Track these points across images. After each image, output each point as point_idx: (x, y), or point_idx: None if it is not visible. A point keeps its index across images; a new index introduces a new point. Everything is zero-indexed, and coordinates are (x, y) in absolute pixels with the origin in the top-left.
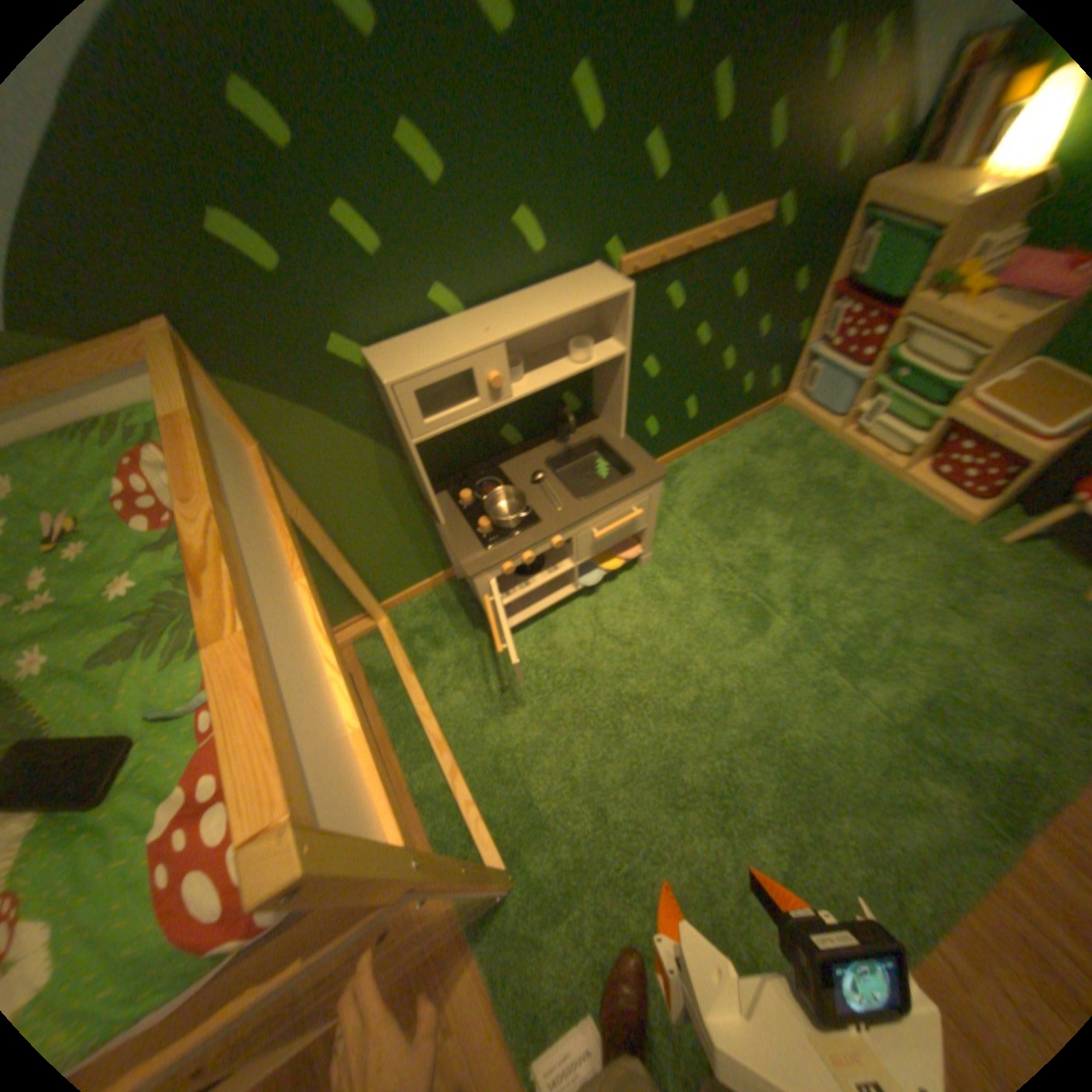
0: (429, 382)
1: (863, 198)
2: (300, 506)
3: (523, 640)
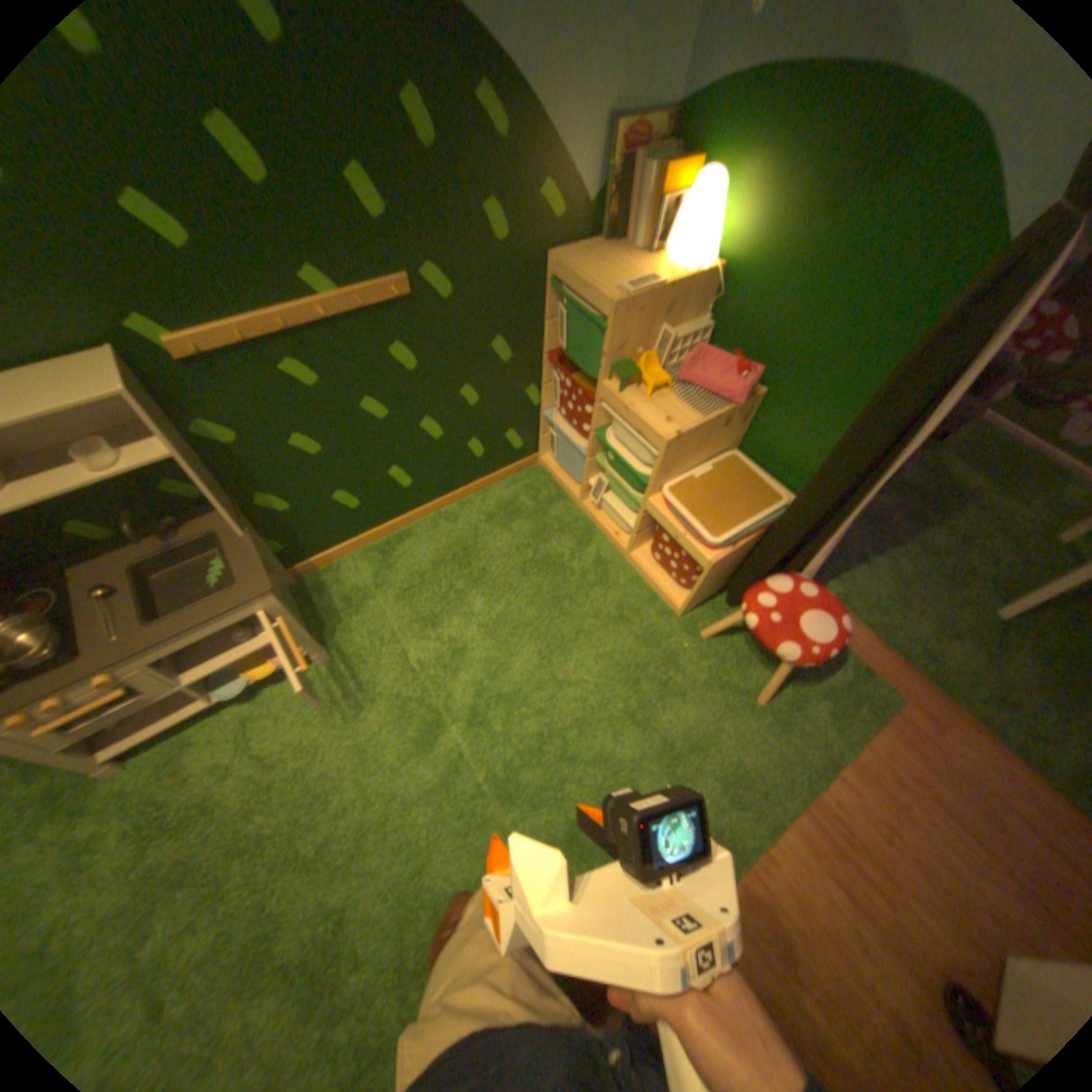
0: None
1: (547, 269)
2: None
3: (143, 765)
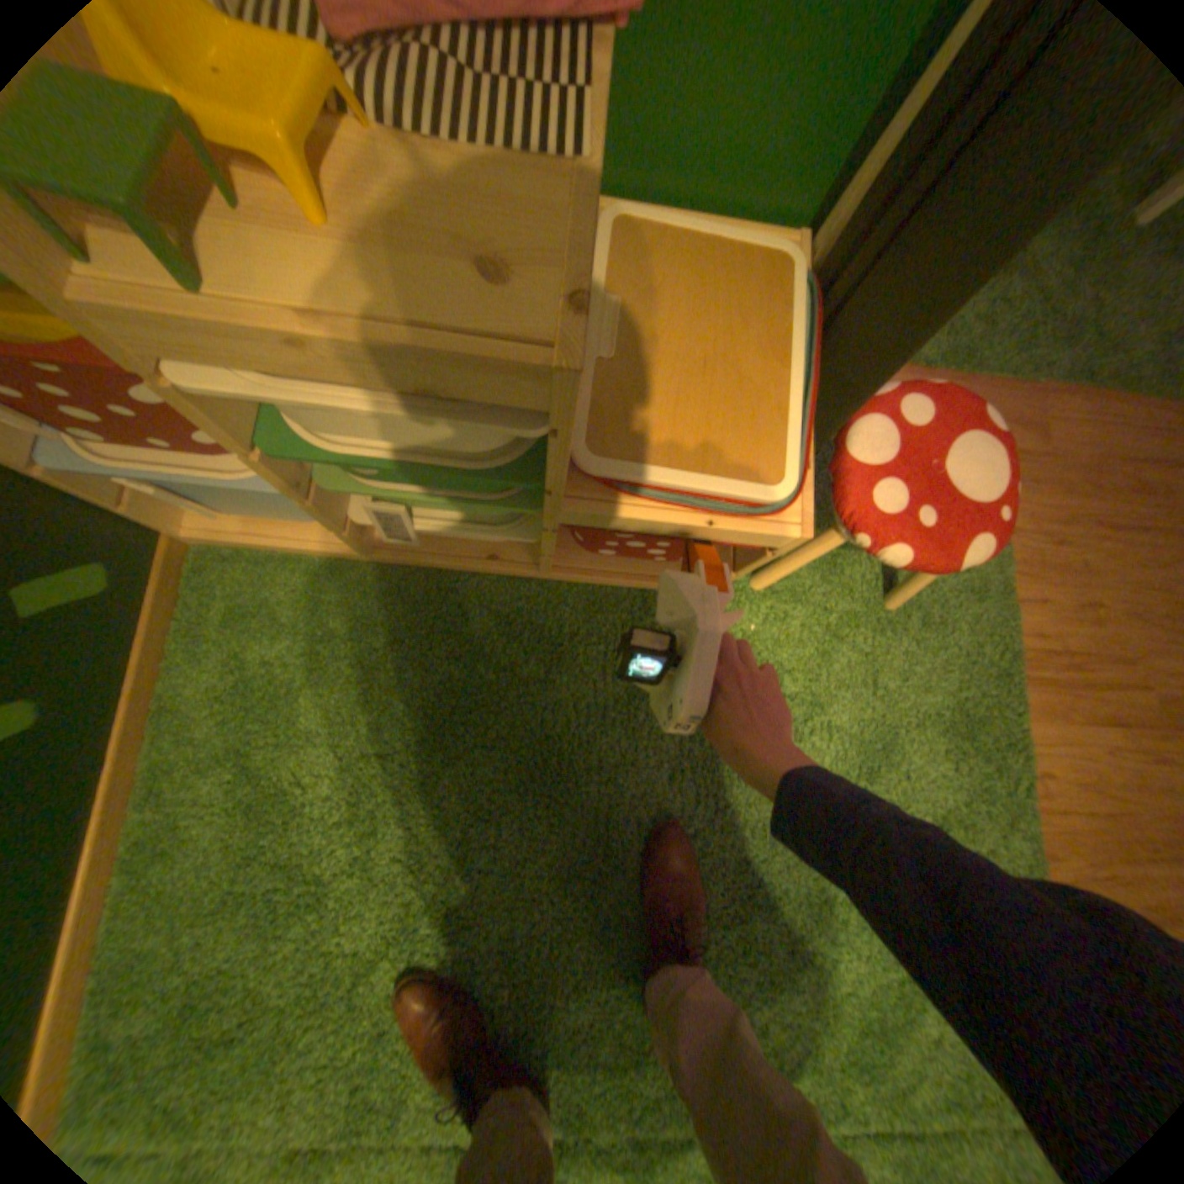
0: None
1: None
2: None
3: None
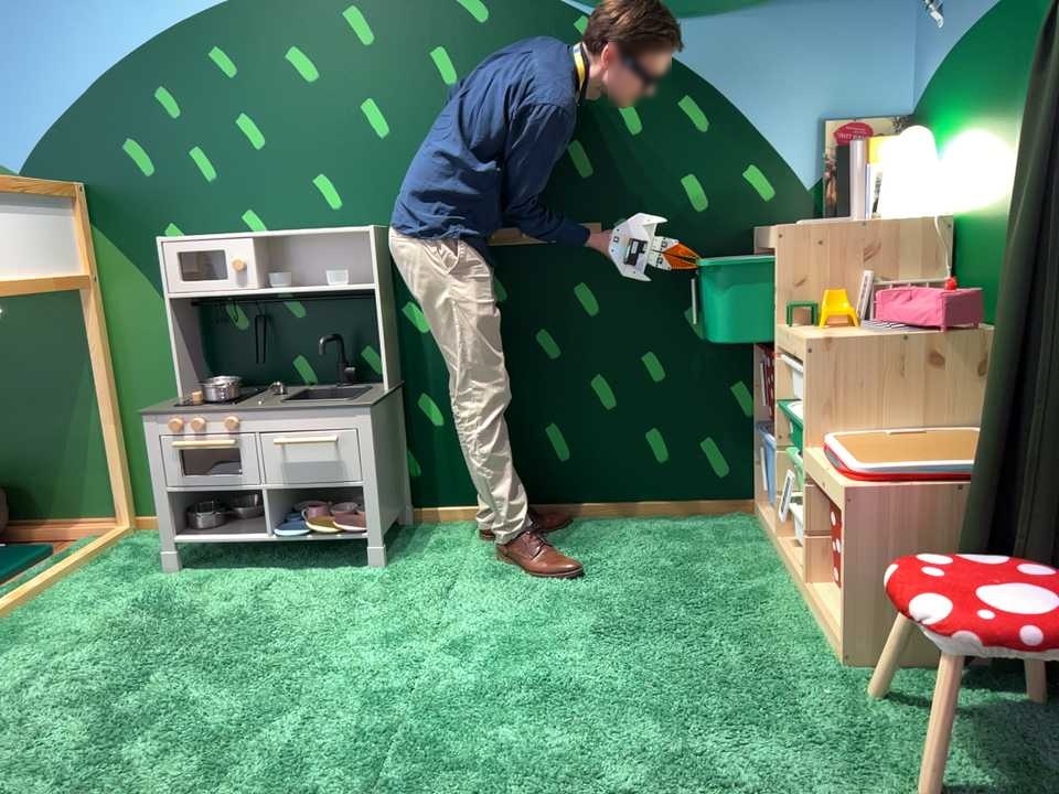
0: (187, 249)
1: (752, 243)
2: (97, 340)
3: (189, 575)
